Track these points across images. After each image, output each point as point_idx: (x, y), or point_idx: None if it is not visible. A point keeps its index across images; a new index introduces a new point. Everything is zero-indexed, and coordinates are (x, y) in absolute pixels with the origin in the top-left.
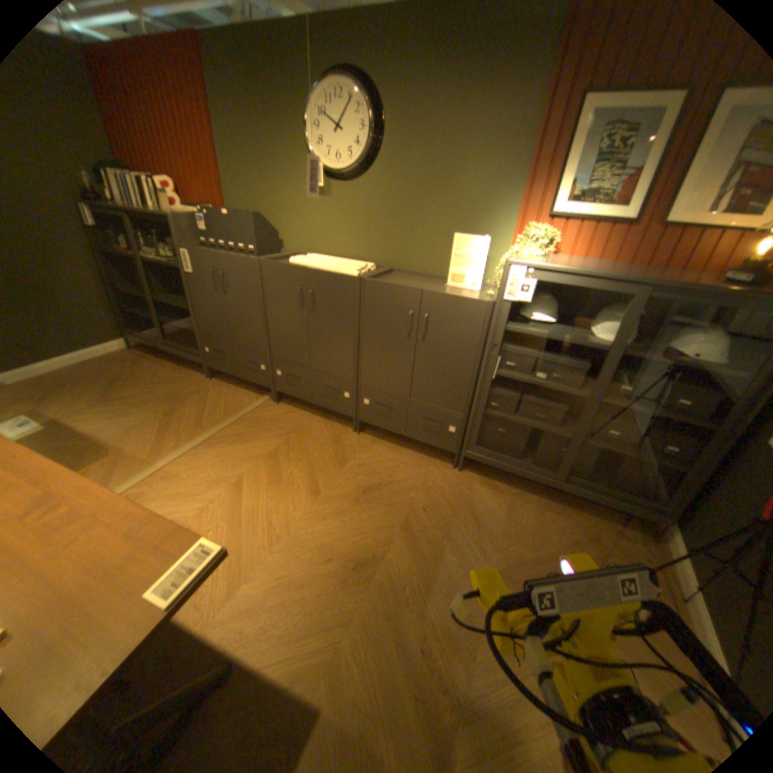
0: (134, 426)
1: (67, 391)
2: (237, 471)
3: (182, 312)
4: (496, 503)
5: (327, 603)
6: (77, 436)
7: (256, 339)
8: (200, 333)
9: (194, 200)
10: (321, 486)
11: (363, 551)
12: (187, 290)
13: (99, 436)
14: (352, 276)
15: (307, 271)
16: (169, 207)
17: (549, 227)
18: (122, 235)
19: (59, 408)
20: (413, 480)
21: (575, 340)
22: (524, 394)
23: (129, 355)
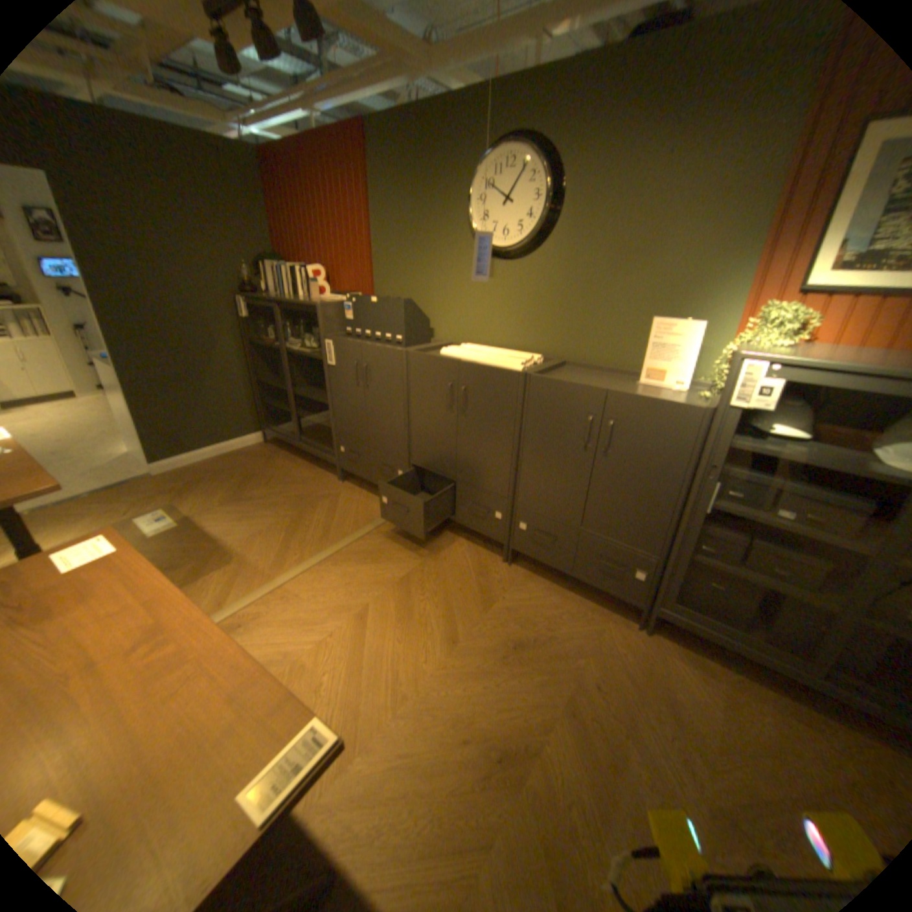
0: (260, 531)
1: (202, 486)
2: (362, 598)
3: (320, 406)
4: (707, 693)
5: (461, 809)
6: (205, 537)
7: (395, 440)
8: (336, 430)
9: (343, 287)
10: (460, 632)
11: (512, 737)
12: (327, 383)
13: (225, 539)
14: (514, 371)
15: (460, 365)
16: (318, 296)
17: (799, 306)
18: (271, 325)
19: (192, 504)
20: (582, 640)
21: (849, 468)
22: (755, 538)
23: (264, 449)
